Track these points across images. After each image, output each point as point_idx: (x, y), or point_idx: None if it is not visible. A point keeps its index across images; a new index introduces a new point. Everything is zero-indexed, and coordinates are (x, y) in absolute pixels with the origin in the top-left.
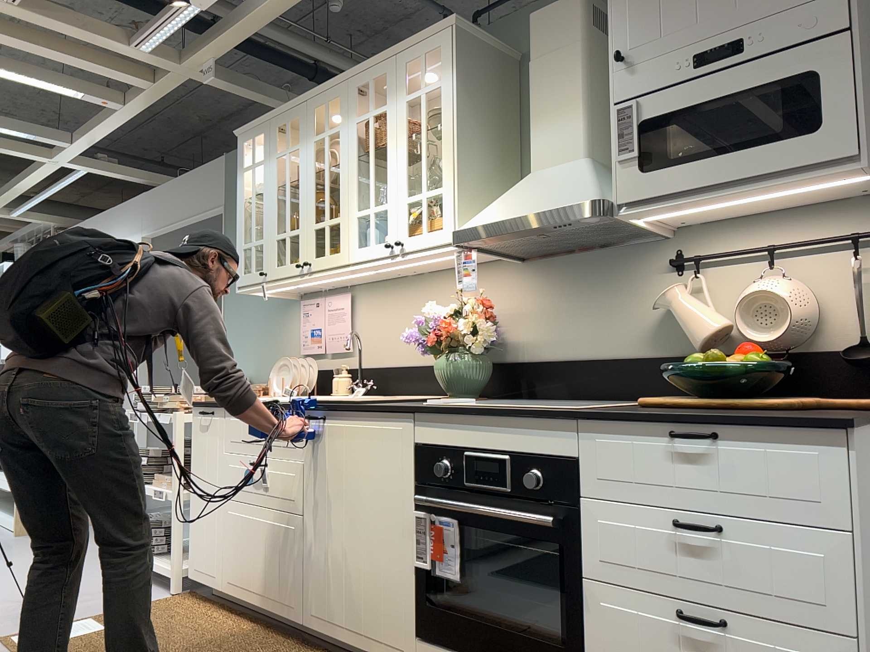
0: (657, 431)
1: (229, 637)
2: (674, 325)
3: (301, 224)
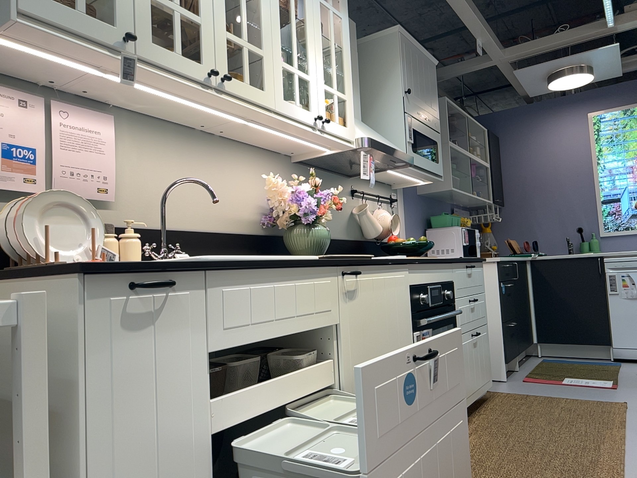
0: (465, 266)
1: None
2: (354, 224)
3: (204, 15)
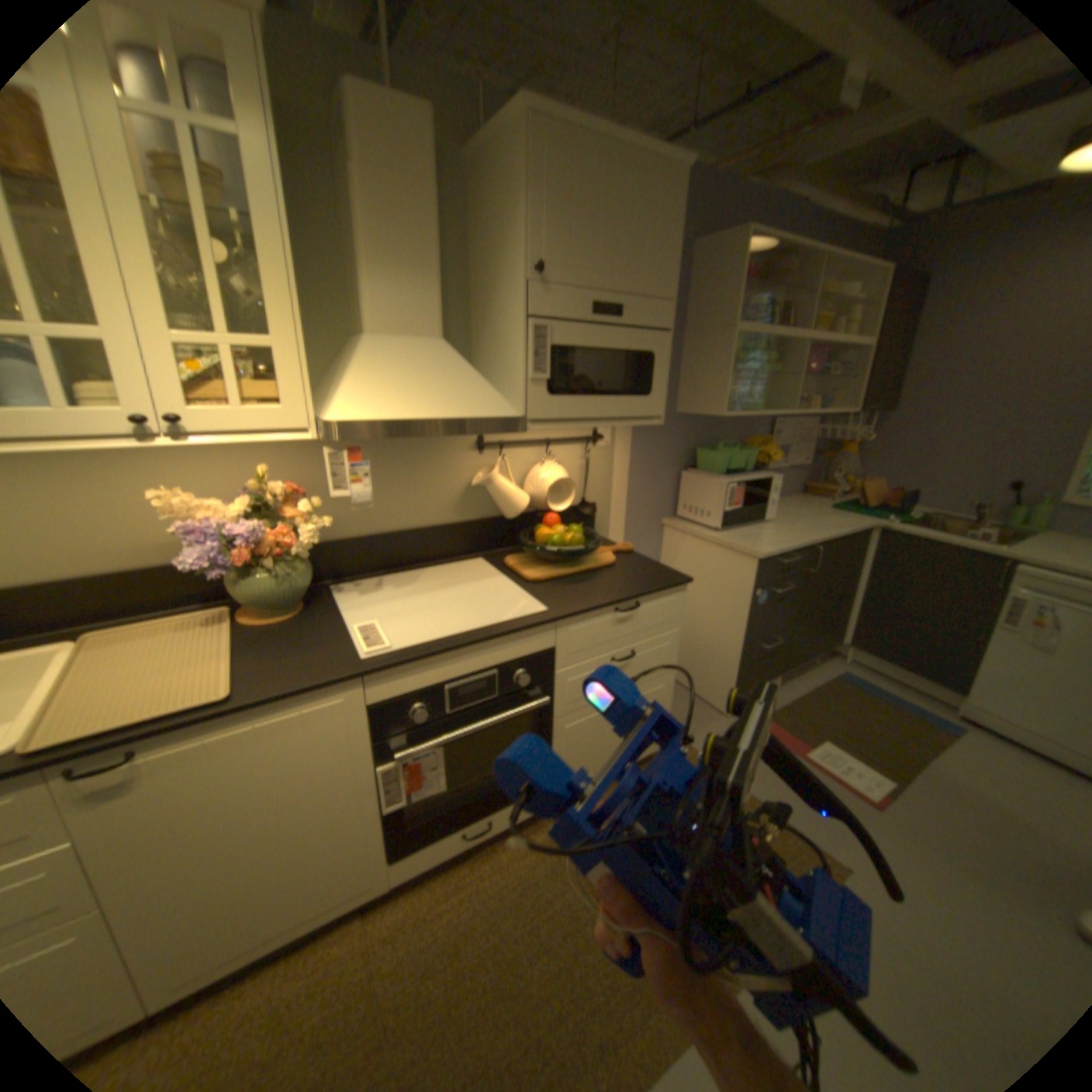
0: (608, 611)
1: None
2: (476, 495)
3: None
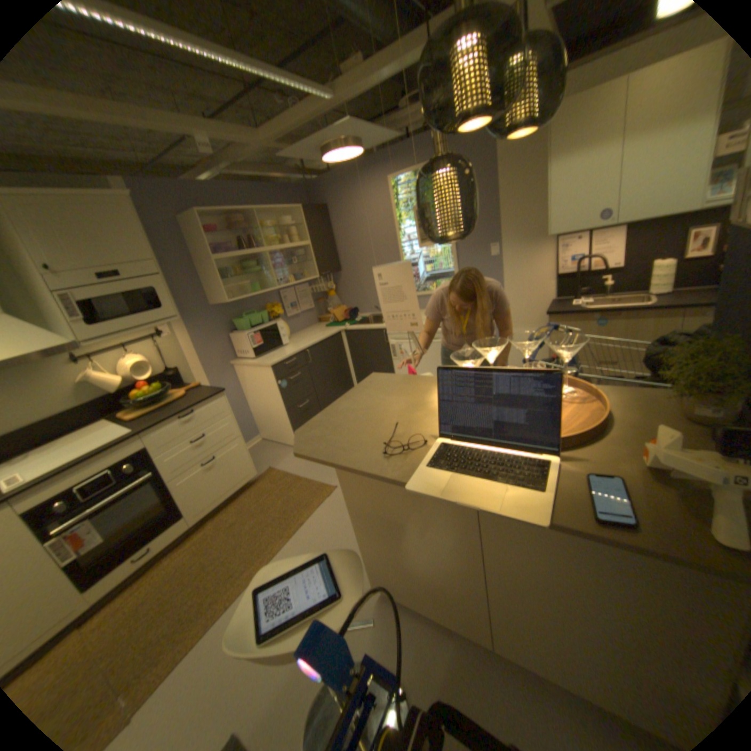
0: (173, 421)
1: None
2: (84, 388)
3: None
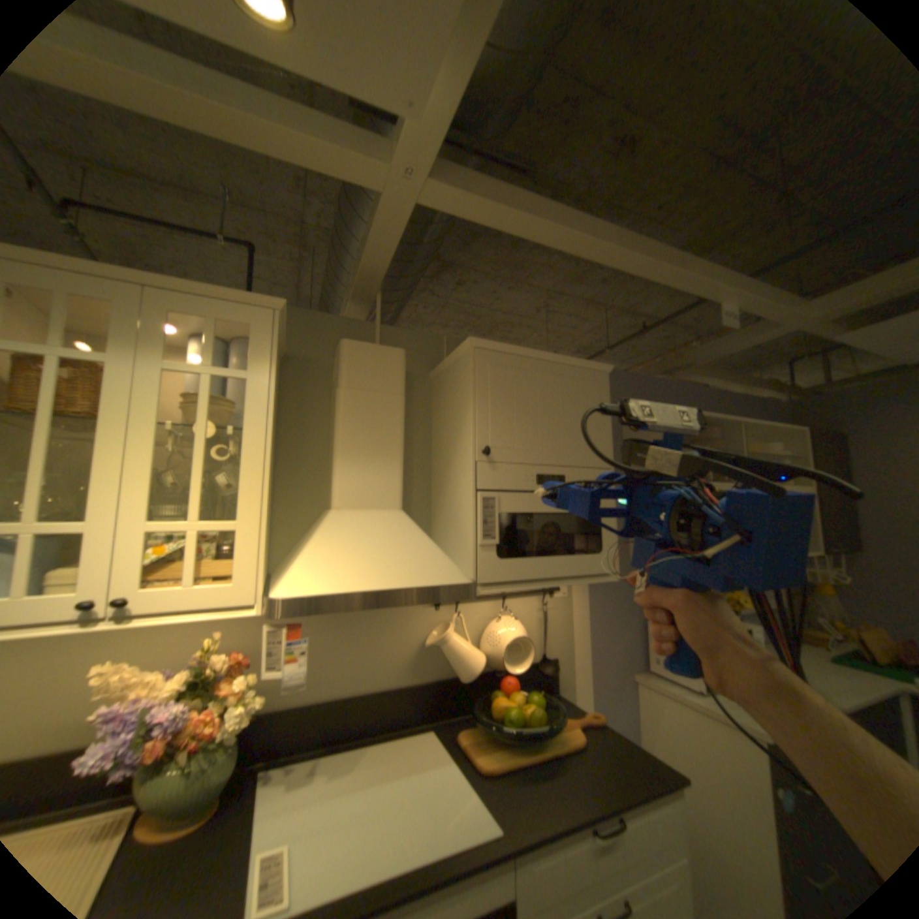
0: (583, 836)
1: None
2: (430, 654)
3: None
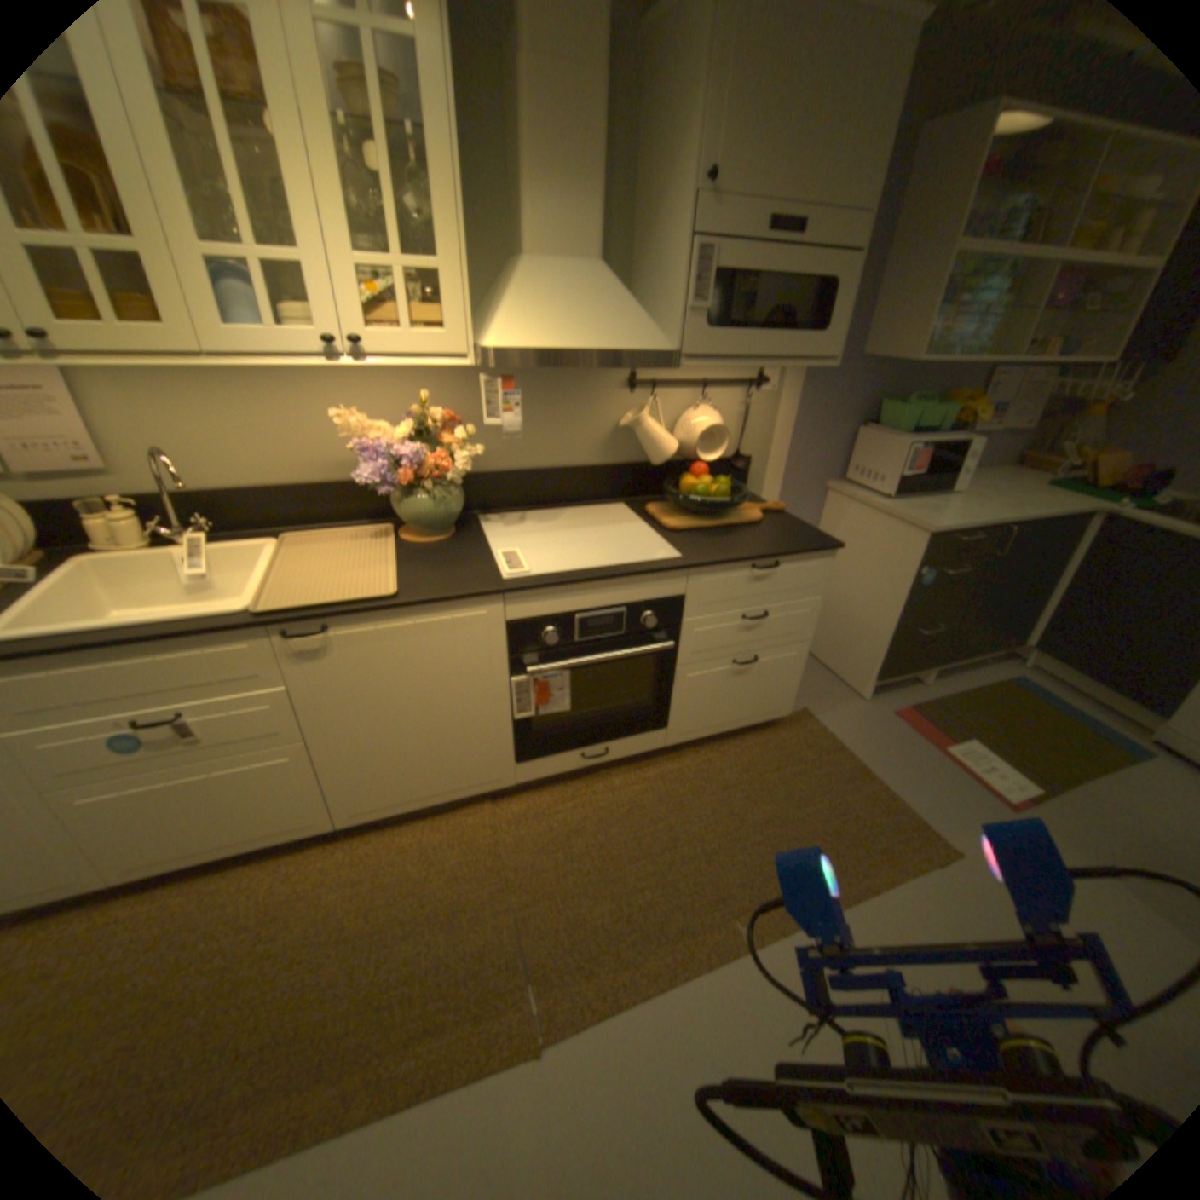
0: (744, 567)
1: (221, 912)
2: (623, 439)
3: None
